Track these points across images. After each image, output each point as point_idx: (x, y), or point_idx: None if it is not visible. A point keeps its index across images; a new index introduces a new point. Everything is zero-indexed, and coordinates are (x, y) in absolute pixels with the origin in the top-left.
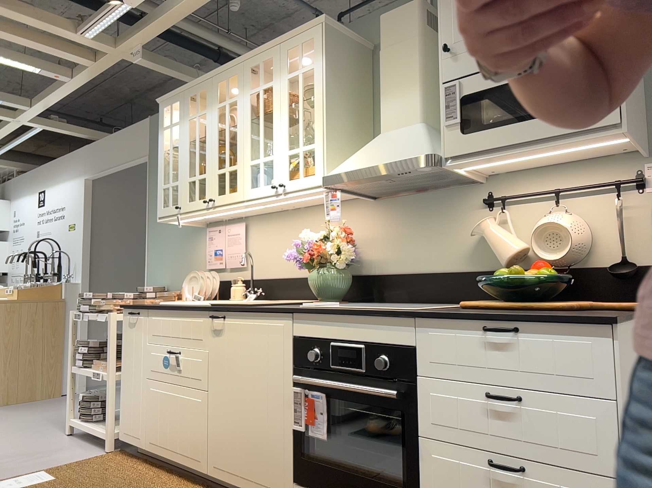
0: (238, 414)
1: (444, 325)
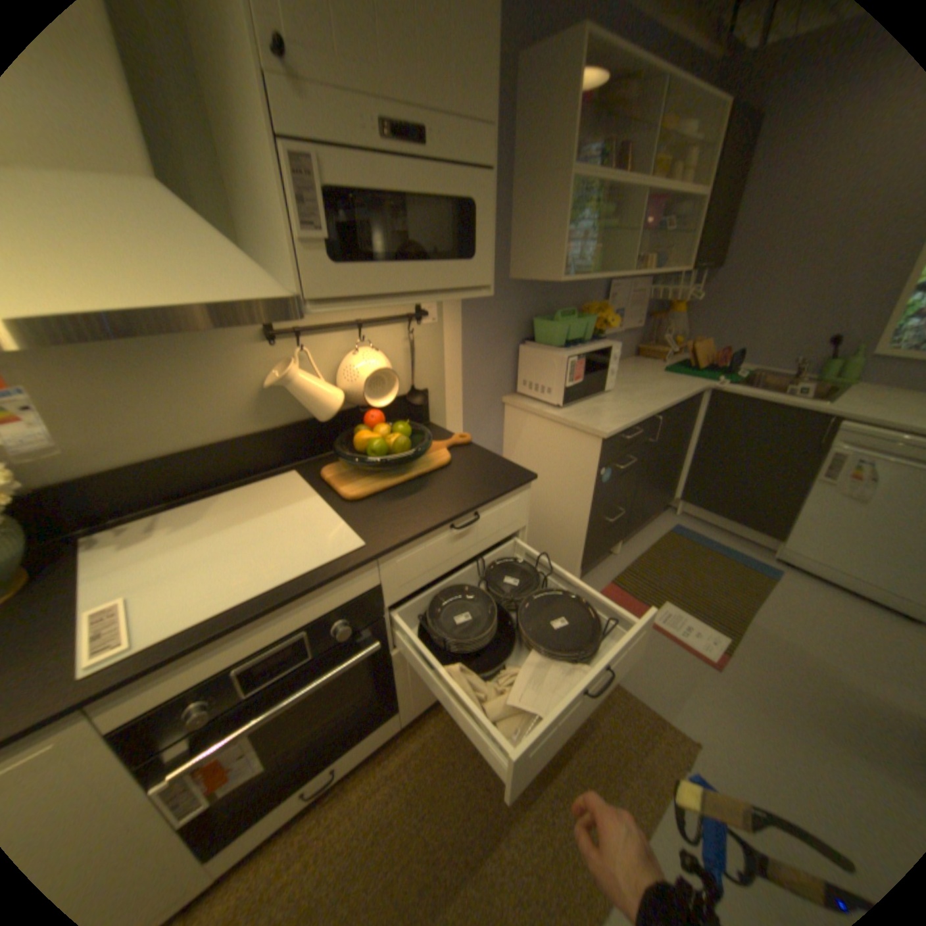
0: None
1: (411, 545)
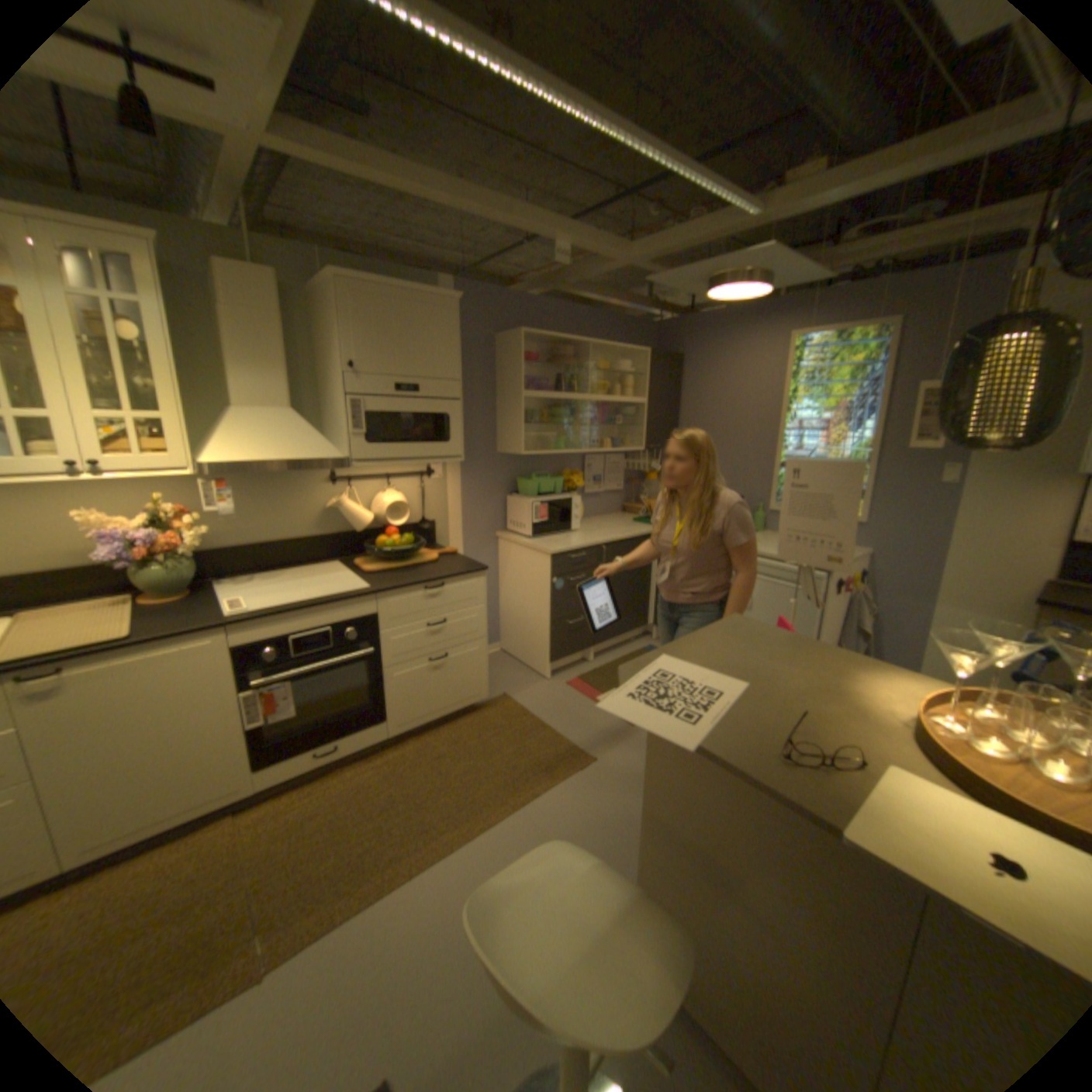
0: (133, 766)
1: (398, 593)
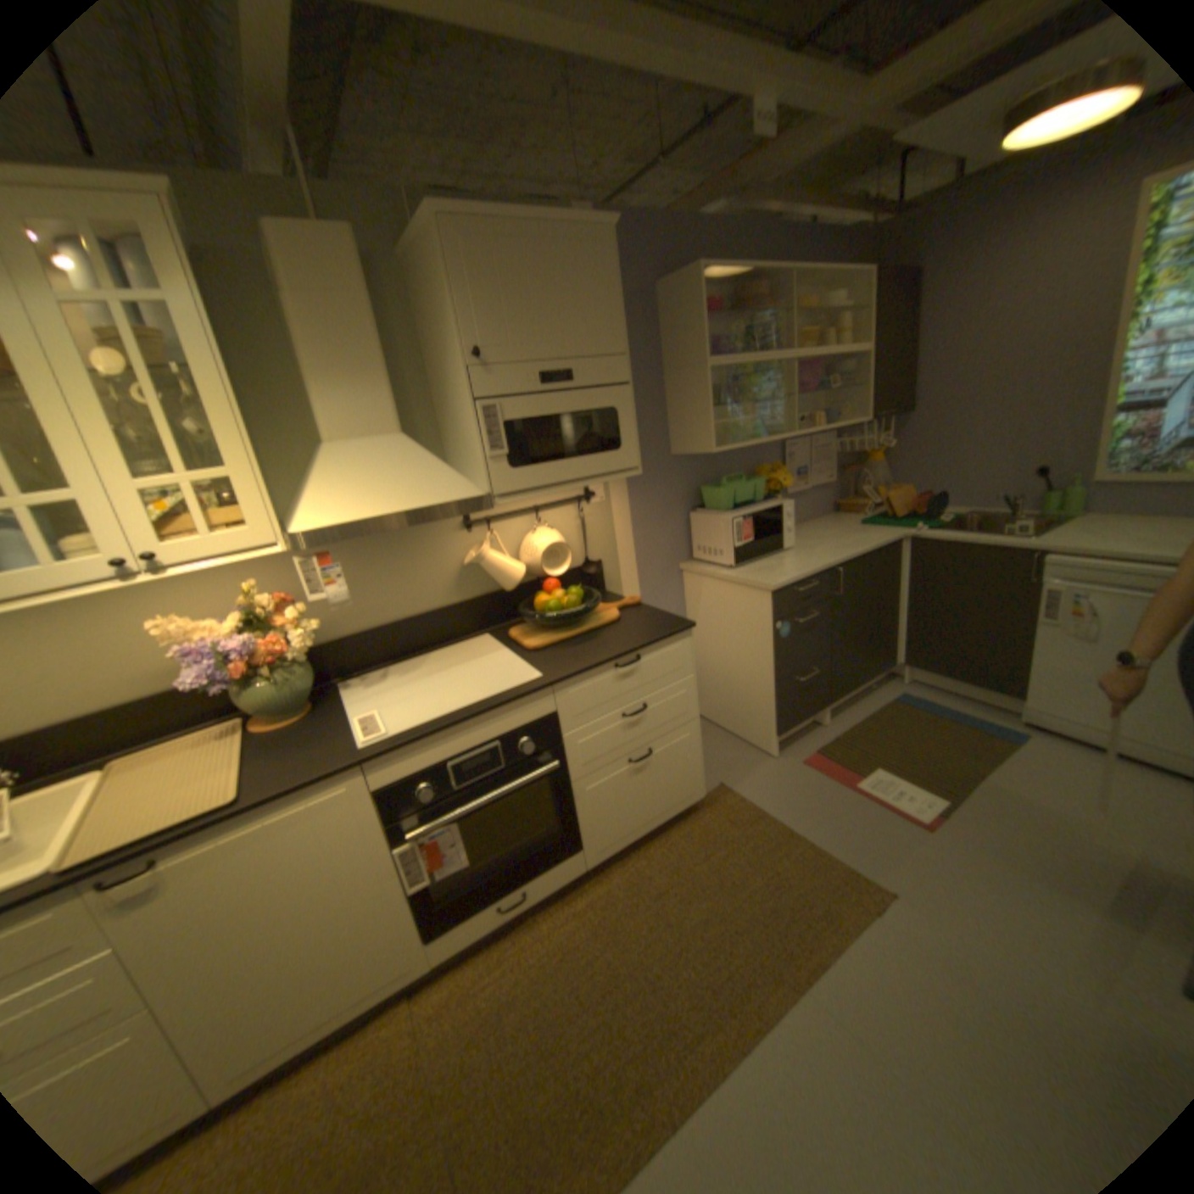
0: (272, 966)
1: (581, 679)
